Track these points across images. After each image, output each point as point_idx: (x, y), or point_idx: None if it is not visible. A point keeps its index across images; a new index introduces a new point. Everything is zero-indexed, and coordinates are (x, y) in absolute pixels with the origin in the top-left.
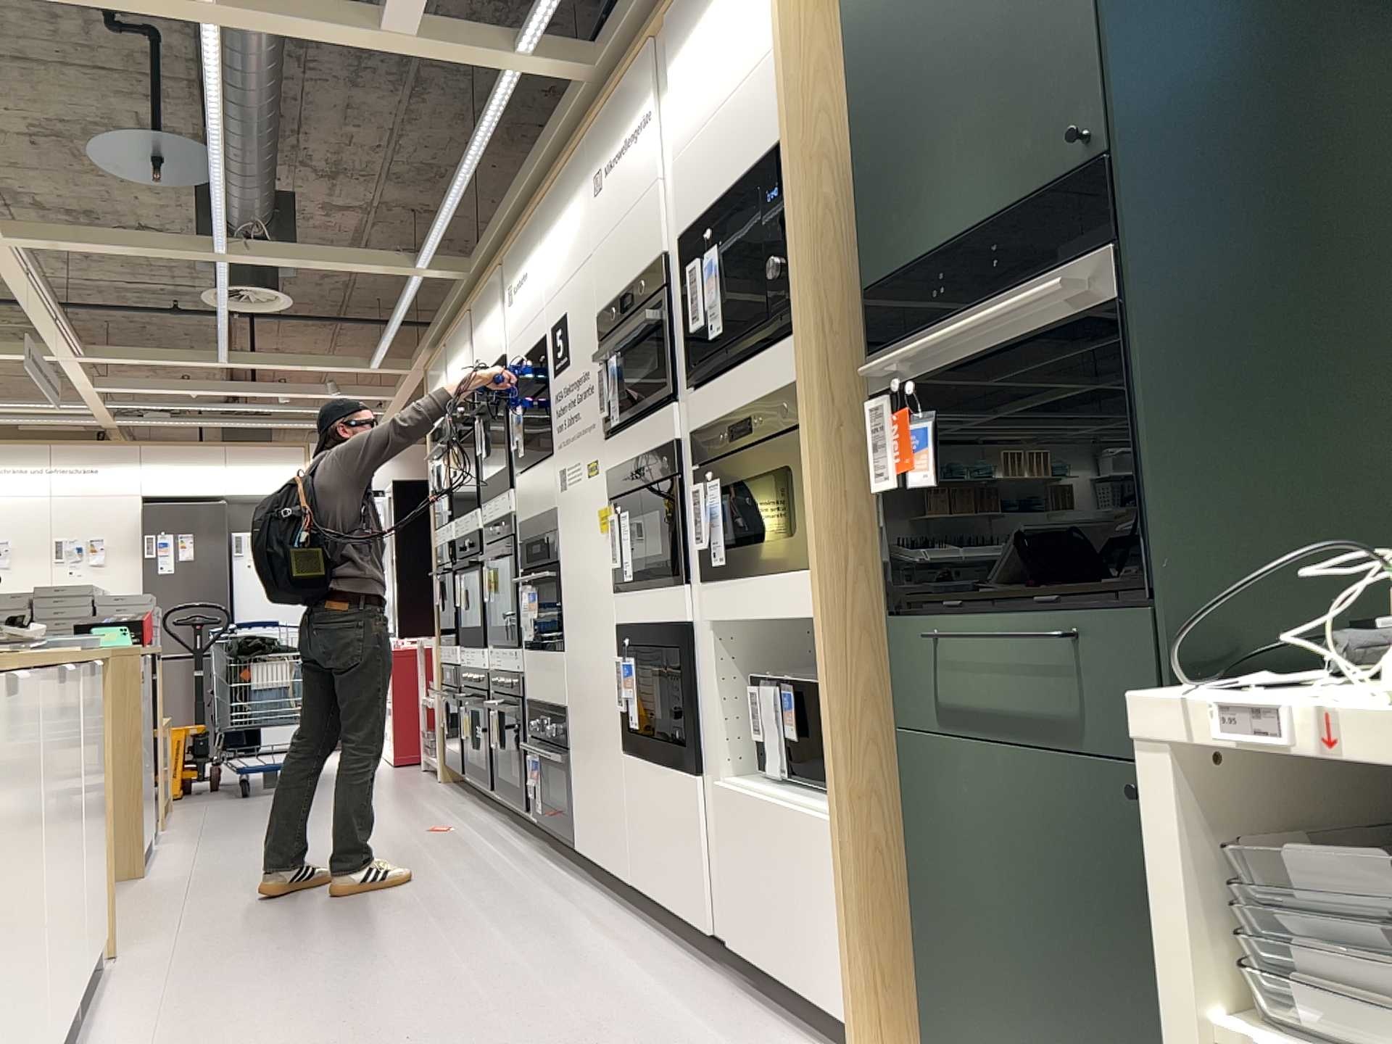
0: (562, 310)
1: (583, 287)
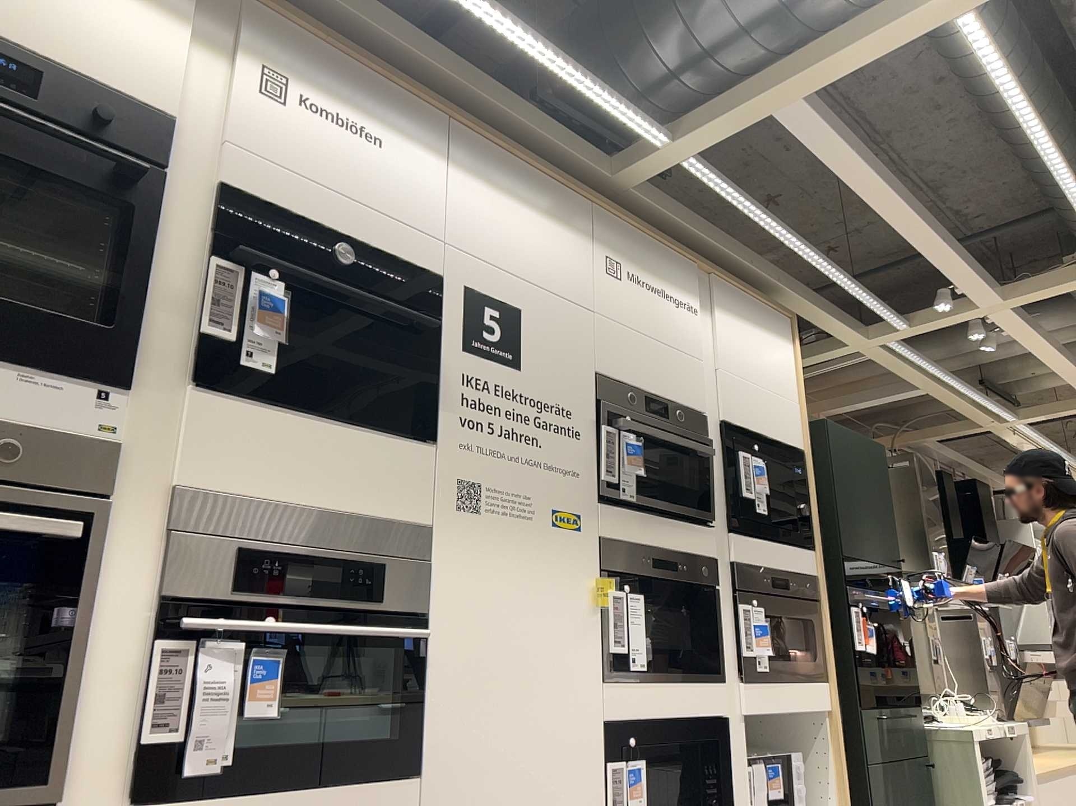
0: (509, 303)
1: (568, 328)
